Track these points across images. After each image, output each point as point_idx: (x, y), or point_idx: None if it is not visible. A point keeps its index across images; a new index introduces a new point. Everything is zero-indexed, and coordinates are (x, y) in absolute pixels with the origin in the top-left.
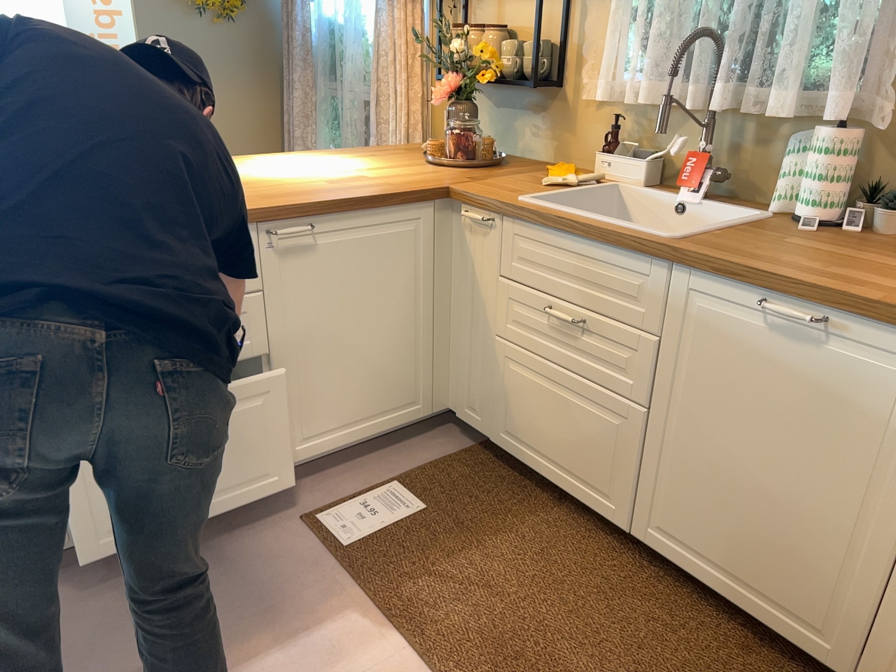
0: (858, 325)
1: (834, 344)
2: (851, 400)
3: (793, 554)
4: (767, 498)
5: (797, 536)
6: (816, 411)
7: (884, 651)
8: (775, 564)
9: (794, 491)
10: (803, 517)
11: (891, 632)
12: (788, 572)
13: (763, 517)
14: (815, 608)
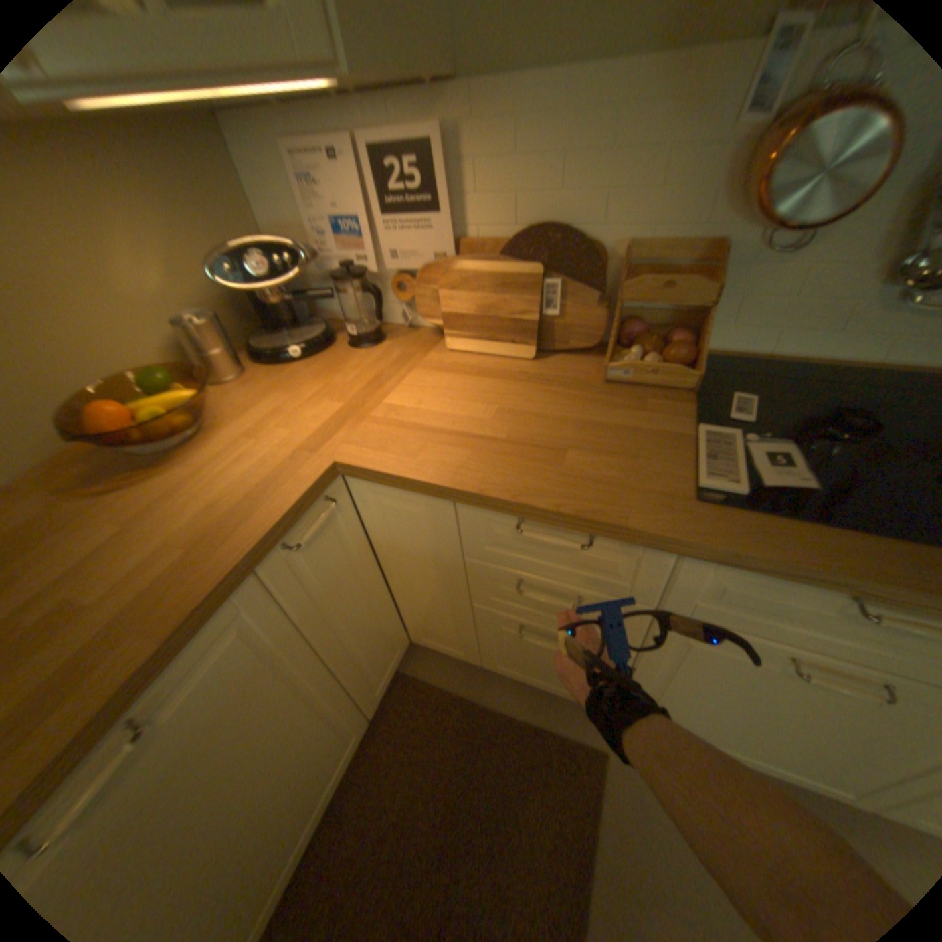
0: (162, 678)
1: (163, 713)
2: (228, 699)
3: (304, 774)
4: (260, 808)
5: (296, 768)
6: (217, 744)
7: (365, 696)
8: (303, 794)
9: (267, 773)
10: (287, 763)
11: (360, 689)
12: (311, 779)
13: (270, 813)
14: (336, 751)
